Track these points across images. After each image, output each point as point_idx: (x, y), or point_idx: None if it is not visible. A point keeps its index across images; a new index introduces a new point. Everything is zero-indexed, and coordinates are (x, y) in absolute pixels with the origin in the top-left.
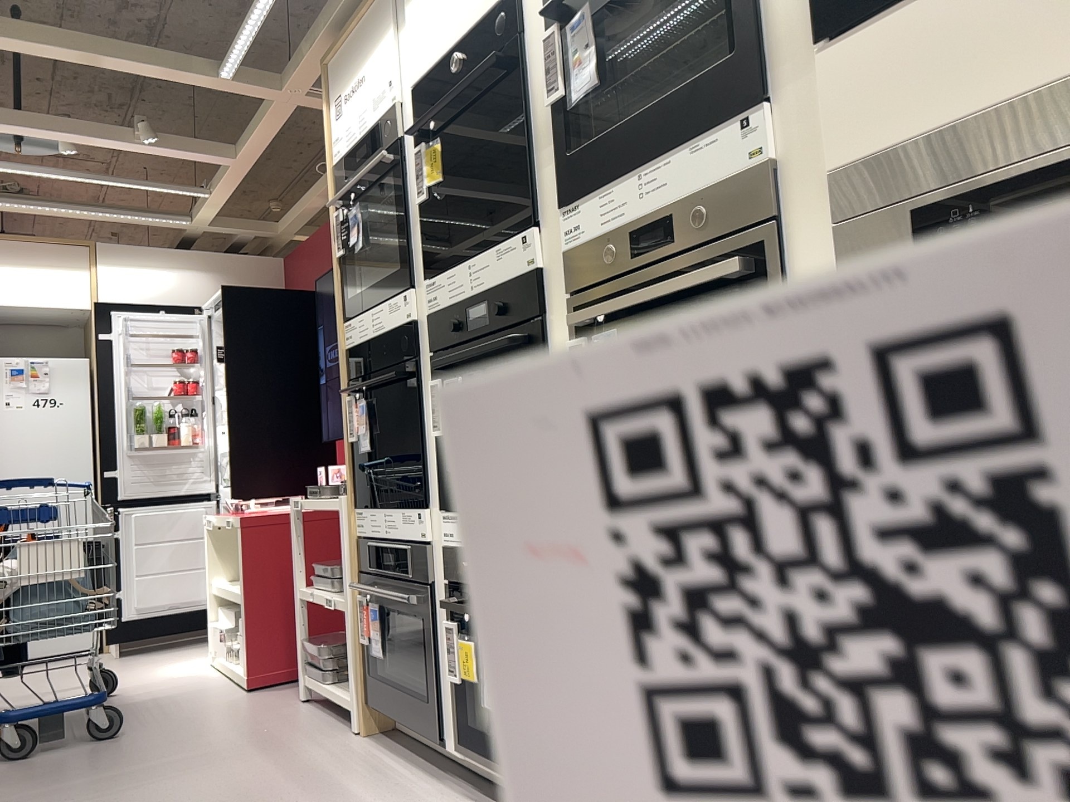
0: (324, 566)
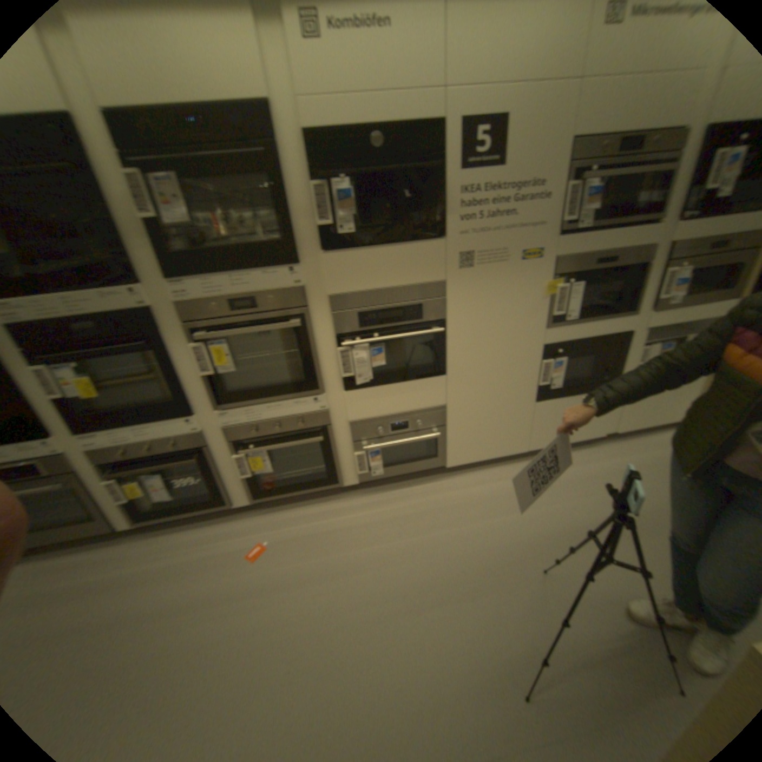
0: None
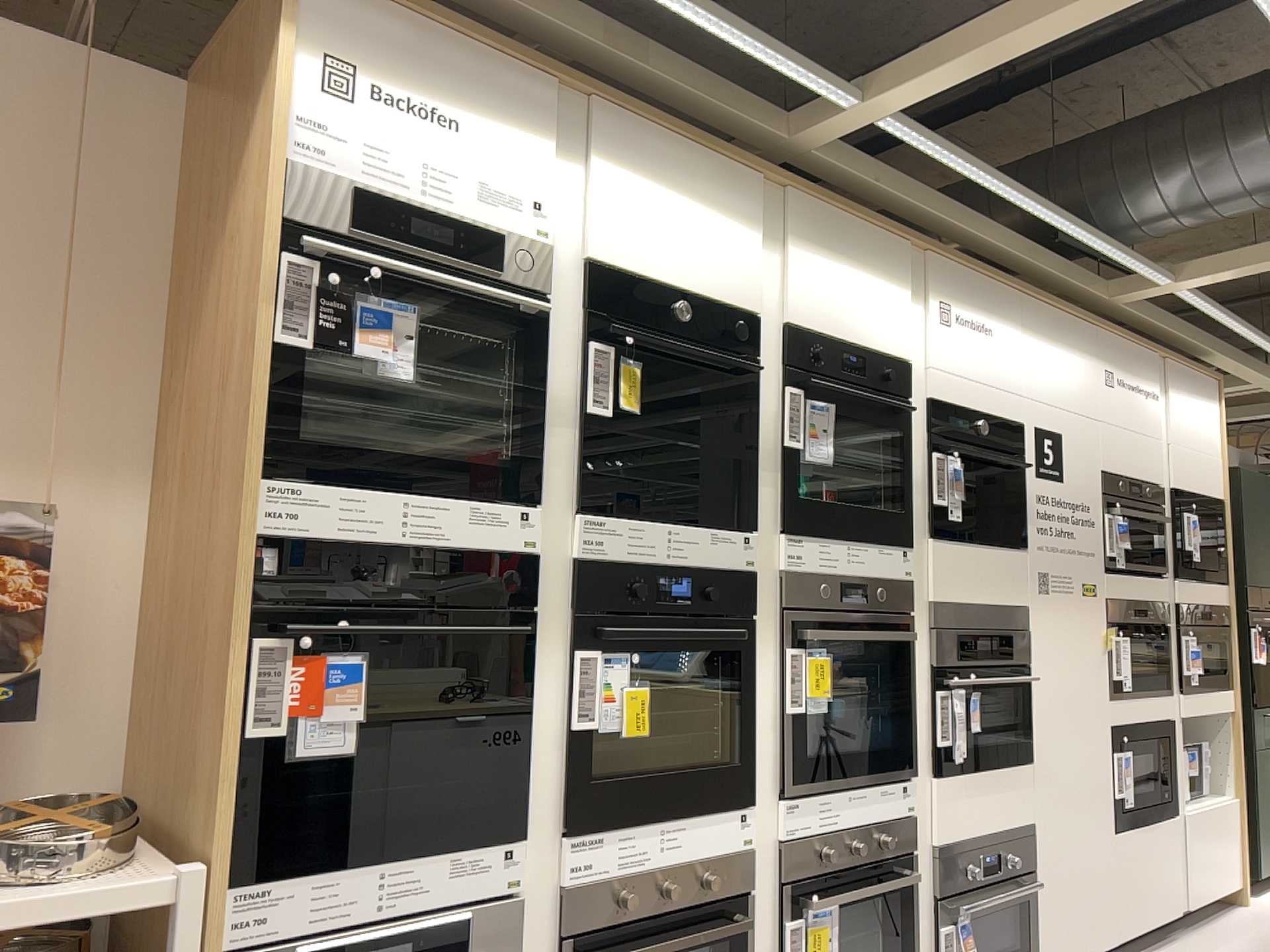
0: None
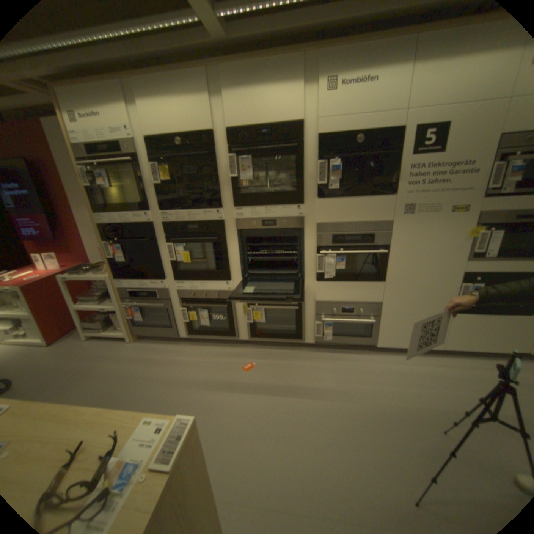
0: (82, 298)
